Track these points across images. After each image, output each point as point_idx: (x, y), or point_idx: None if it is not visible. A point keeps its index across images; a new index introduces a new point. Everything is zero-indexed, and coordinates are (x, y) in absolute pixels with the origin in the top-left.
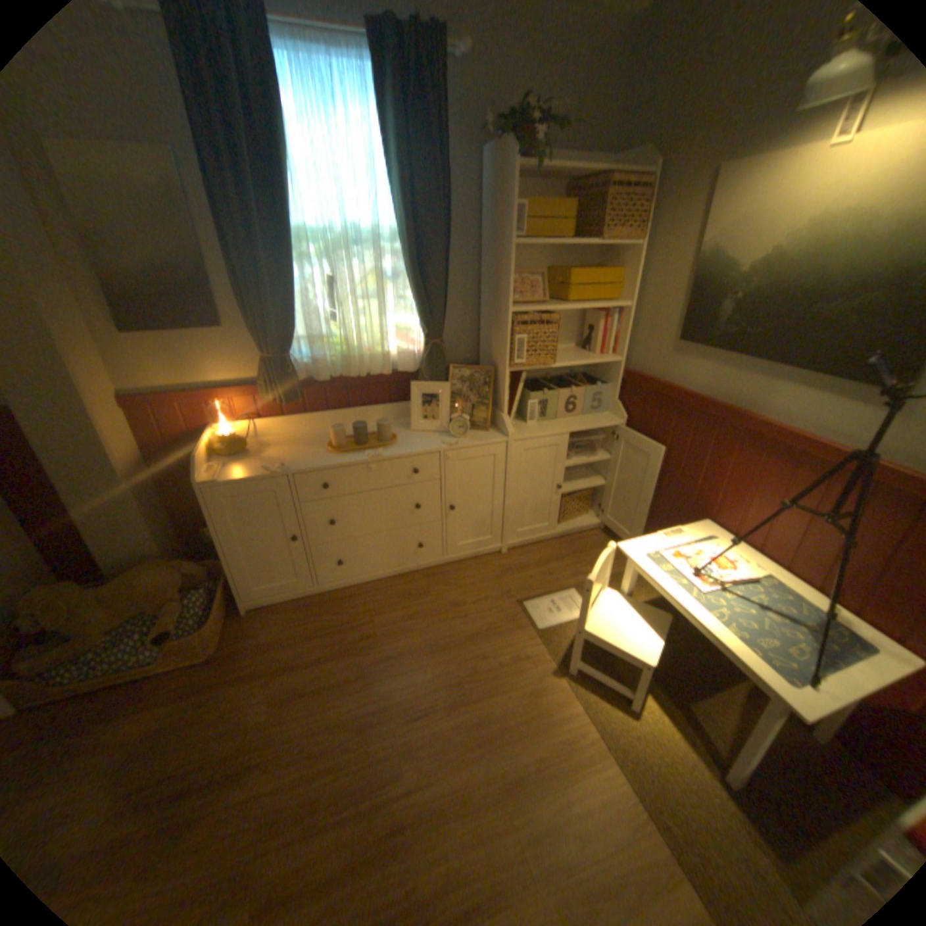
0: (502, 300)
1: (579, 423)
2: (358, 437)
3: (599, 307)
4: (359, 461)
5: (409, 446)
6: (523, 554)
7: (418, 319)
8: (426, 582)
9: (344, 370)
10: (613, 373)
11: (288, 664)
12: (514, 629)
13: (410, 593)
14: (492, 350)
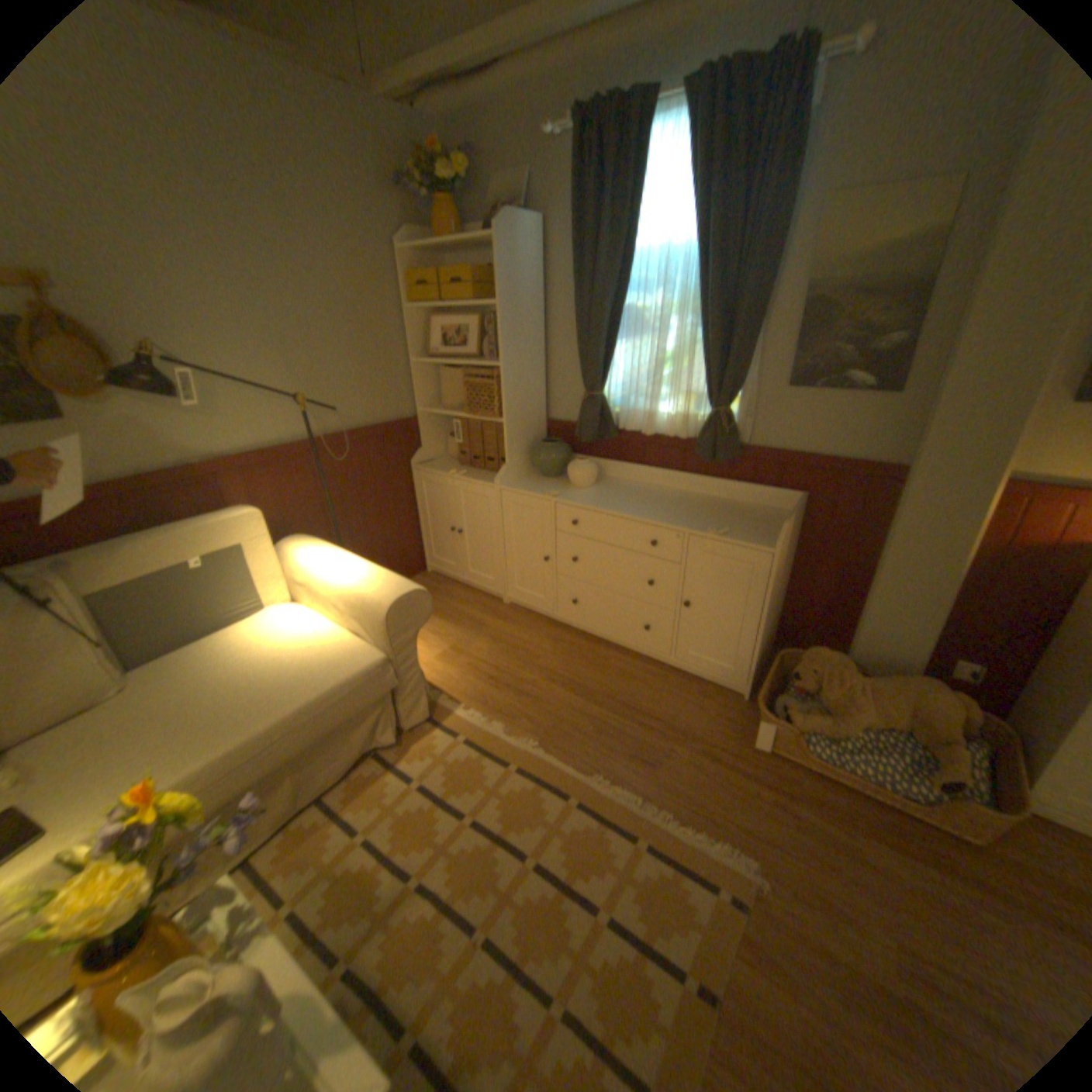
0: None
1: None
2: None
3: None
4: None
5: None
6: None
7: None
8: None
9: None
10: None
11: None
12: None
13: None
14: None
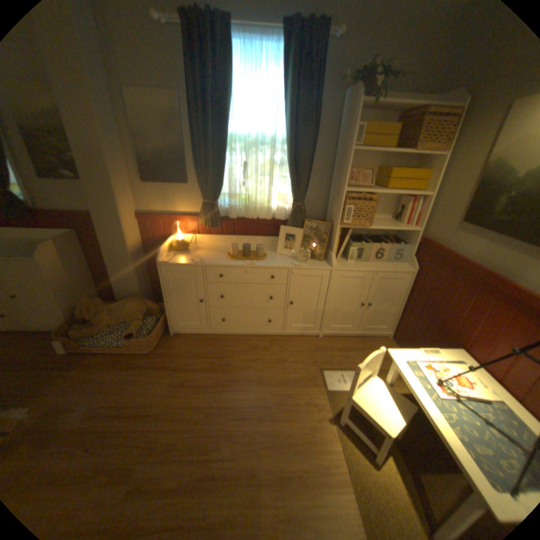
0: (342, 183)
1: (383, 266)
2: (246, 252)
3: (411, 194)
4: (241, 265)
5: (272, 262)
6: (332, 342)
7: (291, 190)
8: (269, 343)
9: (245, 214)
10: (414, 238)
11: (184, 367)
12: (313, 385)
13: (258, 347)
14: (333, 213)
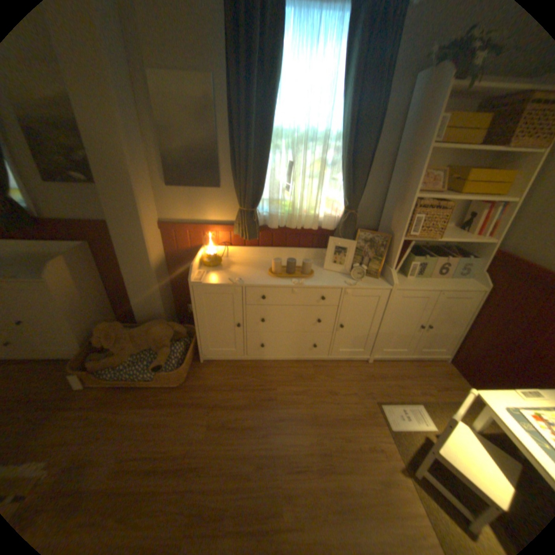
0: (411, 187)
1: (449, 284)
2: (288, 268)
3: (485, 199)
4: (287, 285)
5: (321, 280)
6: (384, 367)
7: (343, 194)
8: (314, 370)
9: (287, 223)
10: (487, 251)
11: (222, 404)
12: (374, 425)
13: (303, 376)
14: (393, 222)
